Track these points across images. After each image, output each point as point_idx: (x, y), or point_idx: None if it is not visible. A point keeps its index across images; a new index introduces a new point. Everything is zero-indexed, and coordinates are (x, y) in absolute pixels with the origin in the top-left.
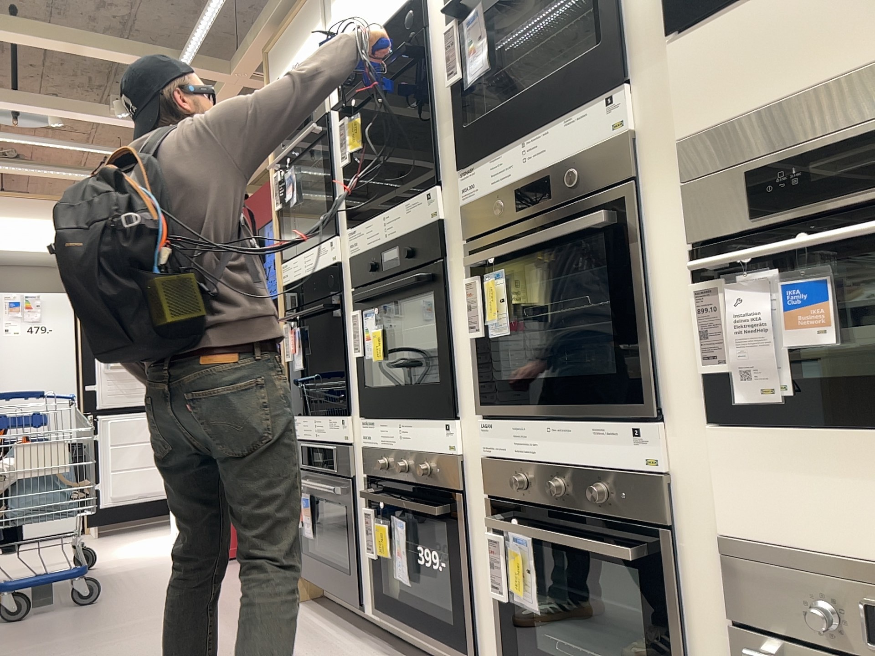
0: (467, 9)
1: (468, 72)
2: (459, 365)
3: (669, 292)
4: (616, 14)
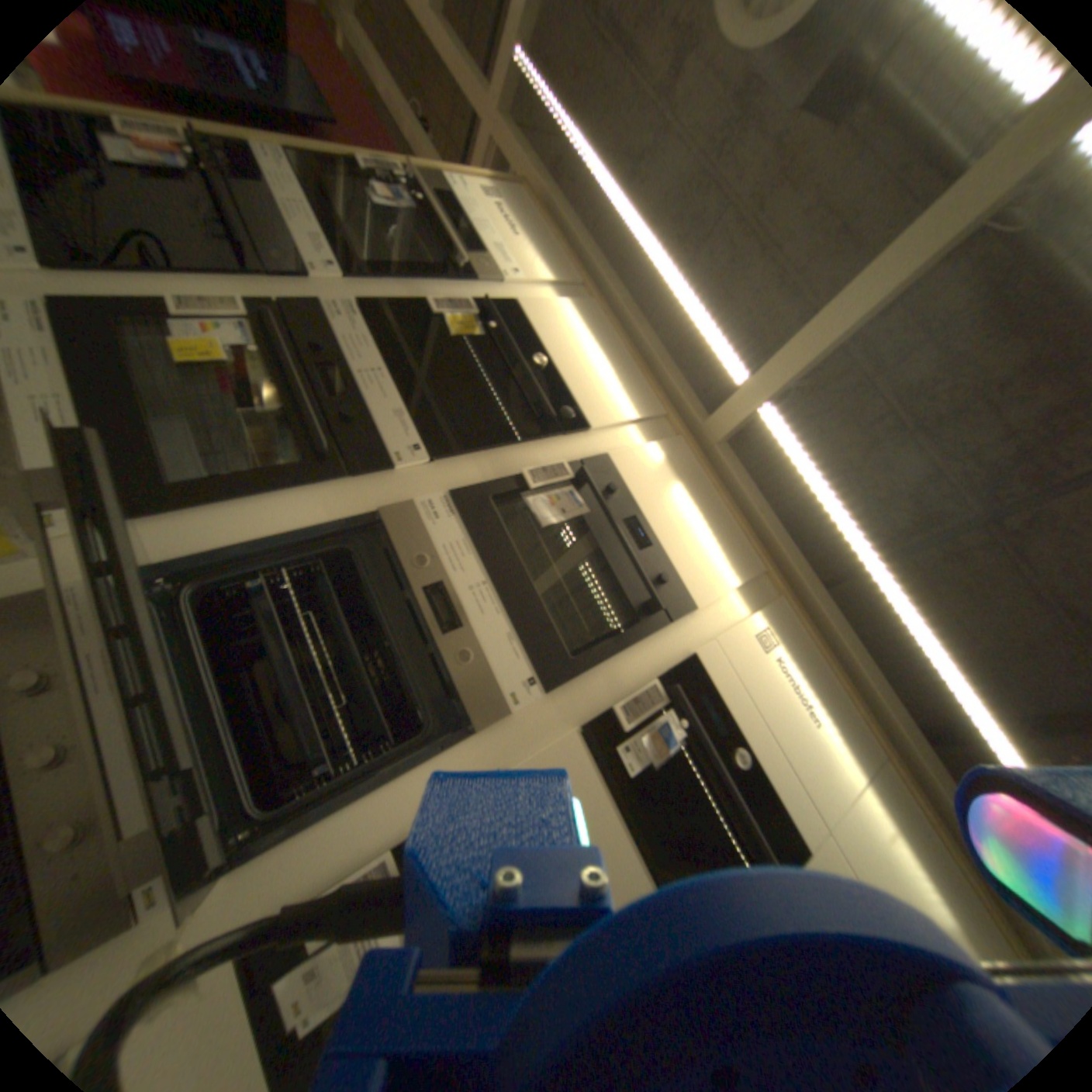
0: (579, 496)
1: (531, 500)
2: (202, 521)
3: (372, 821)
4: (588, 669)
